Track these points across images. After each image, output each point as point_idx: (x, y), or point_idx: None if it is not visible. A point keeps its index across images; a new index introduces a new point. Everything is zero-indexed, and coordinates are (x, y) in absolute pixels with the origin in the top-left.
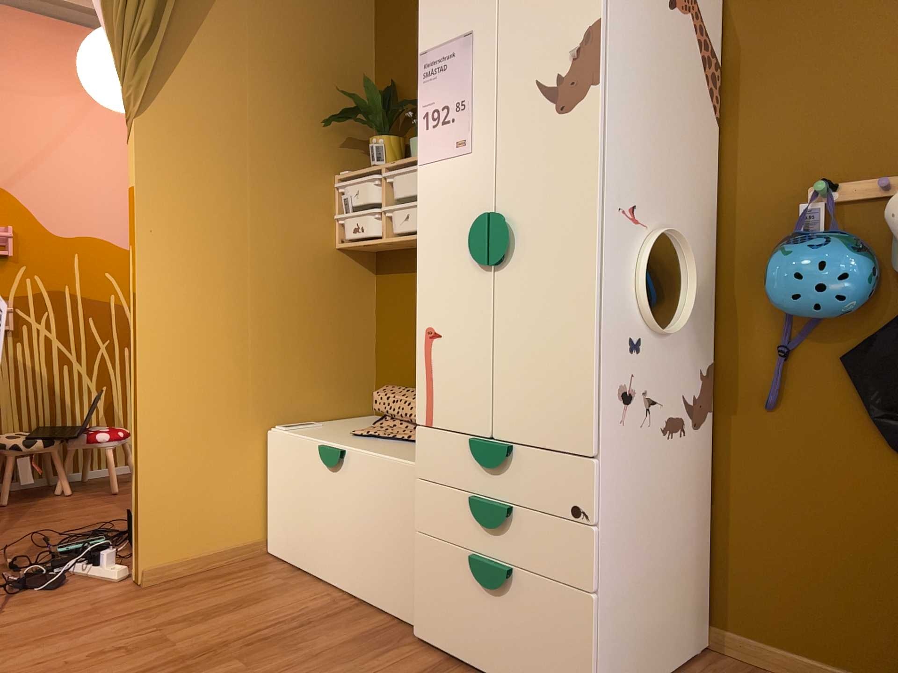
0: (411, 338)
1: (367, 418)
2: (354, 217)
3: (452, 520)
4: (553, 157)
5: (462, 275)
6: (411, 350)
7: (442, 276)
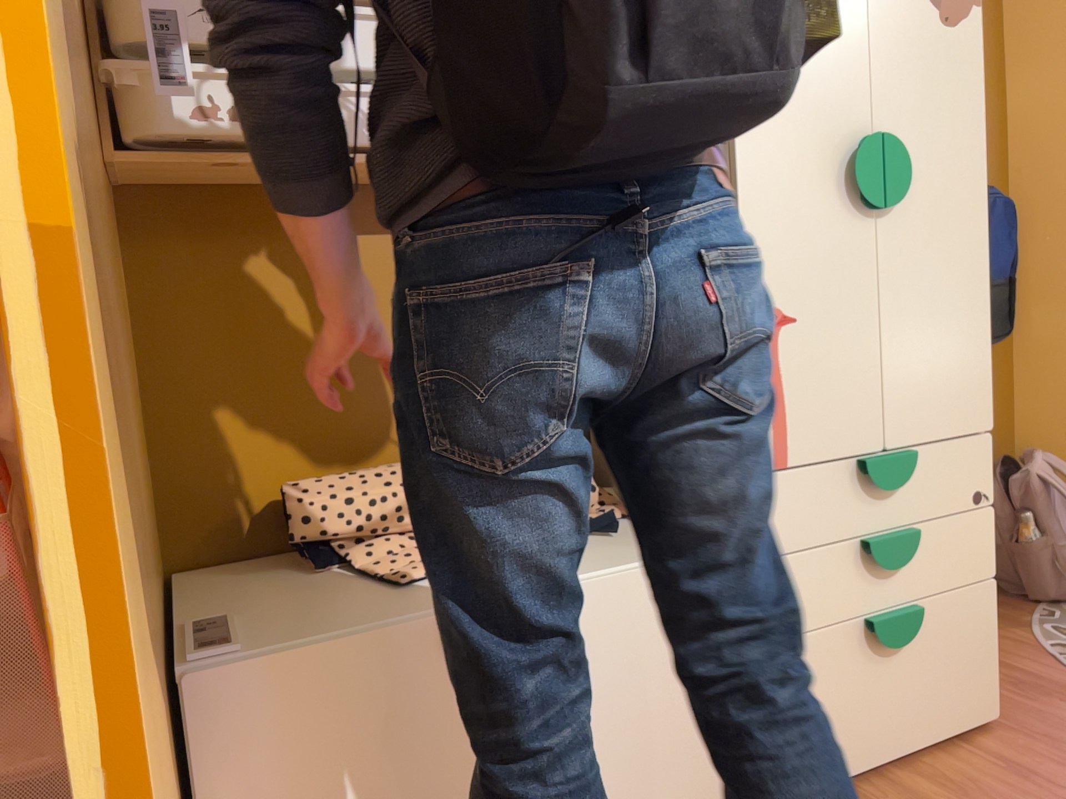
0: (281, 378)
1: (215, 576)
2: (185, 93)
3: (831, 590)
4: (940, 78)
5: (829, 223)
6: (284, 403)
7: (796, 224)
